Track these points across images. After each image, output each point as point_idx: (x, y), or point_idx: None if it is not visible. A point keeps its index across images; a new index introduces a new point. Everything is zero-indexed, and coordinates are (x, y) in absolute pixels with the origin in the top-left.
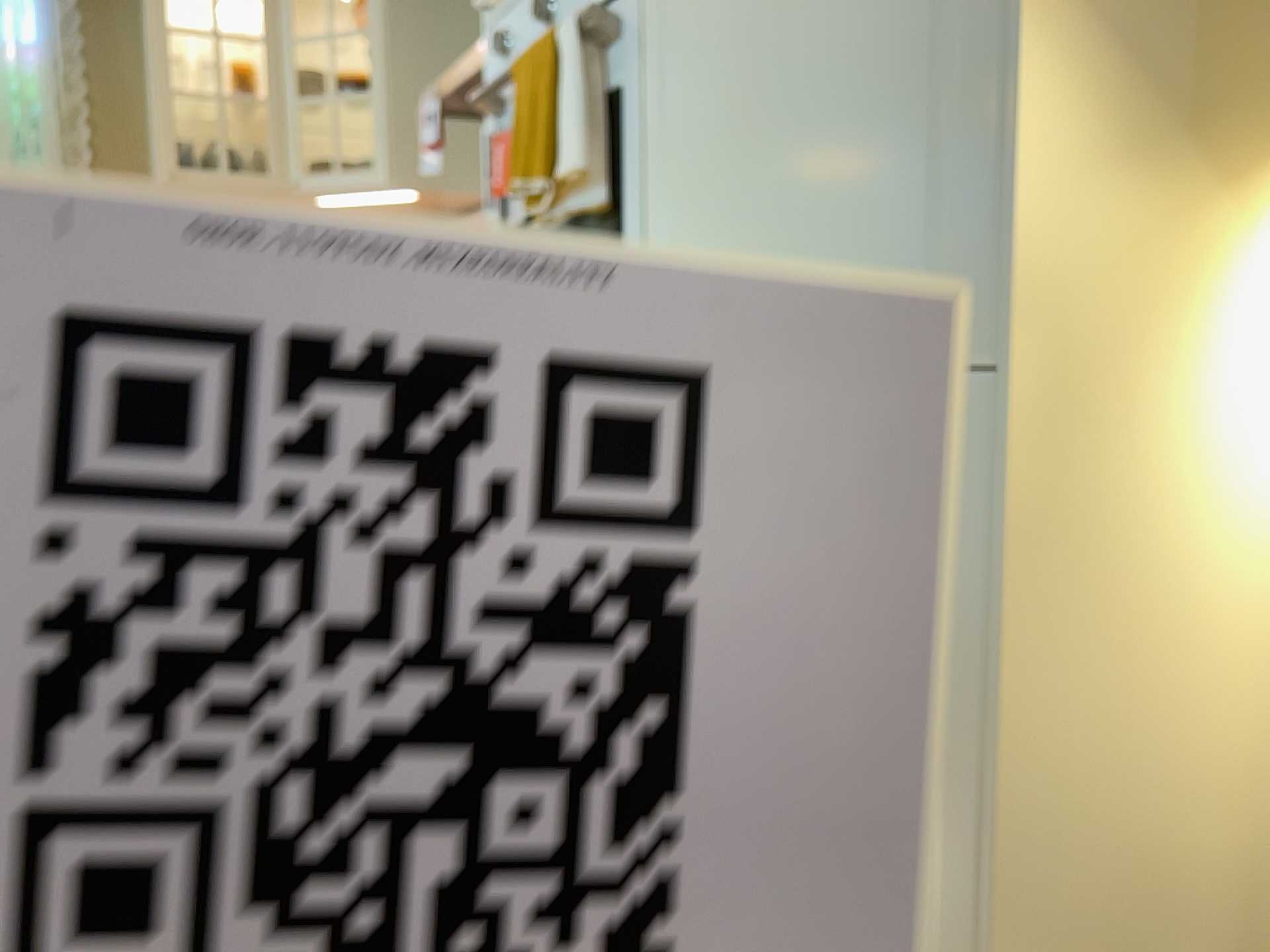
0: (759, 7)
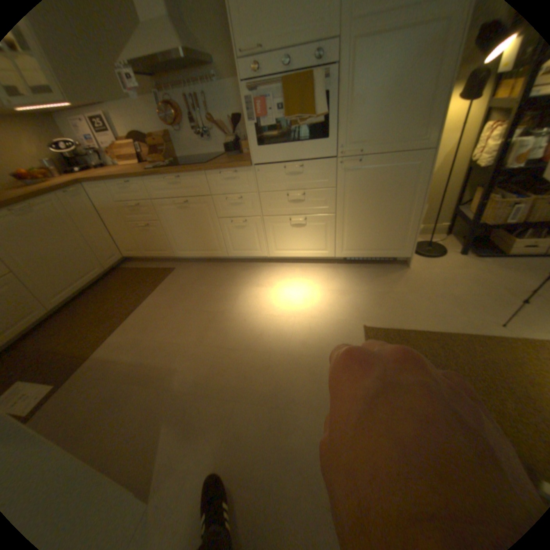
0: (382, 78)
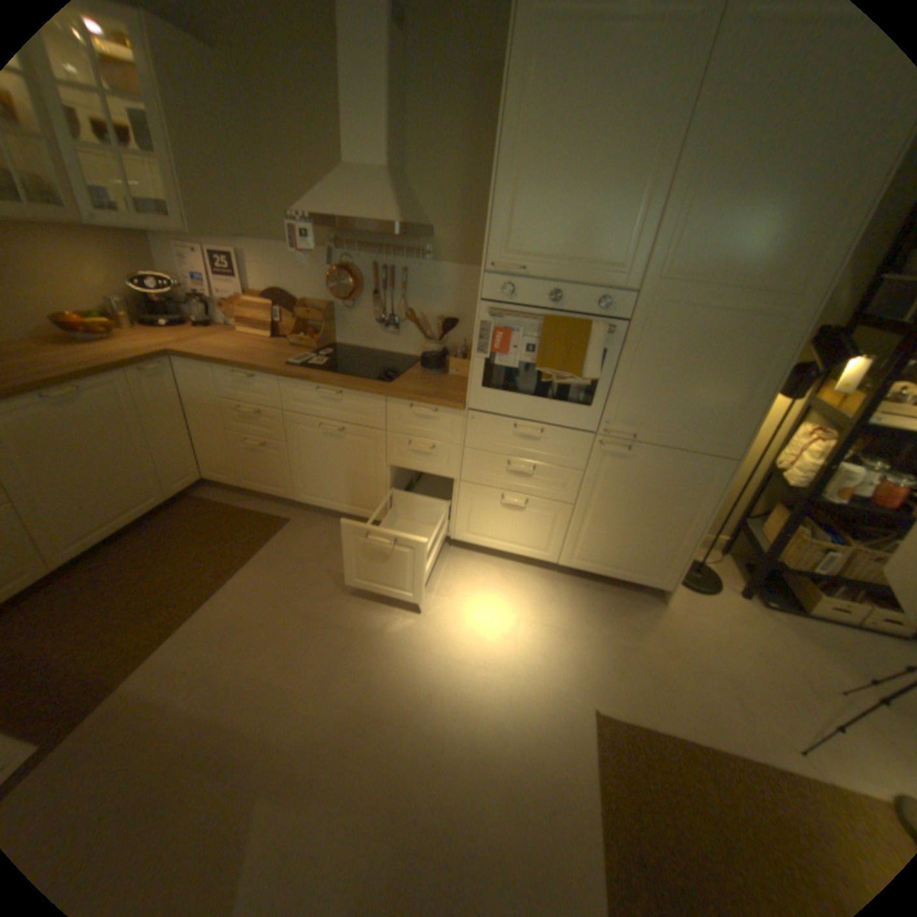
0: (683, 359)
